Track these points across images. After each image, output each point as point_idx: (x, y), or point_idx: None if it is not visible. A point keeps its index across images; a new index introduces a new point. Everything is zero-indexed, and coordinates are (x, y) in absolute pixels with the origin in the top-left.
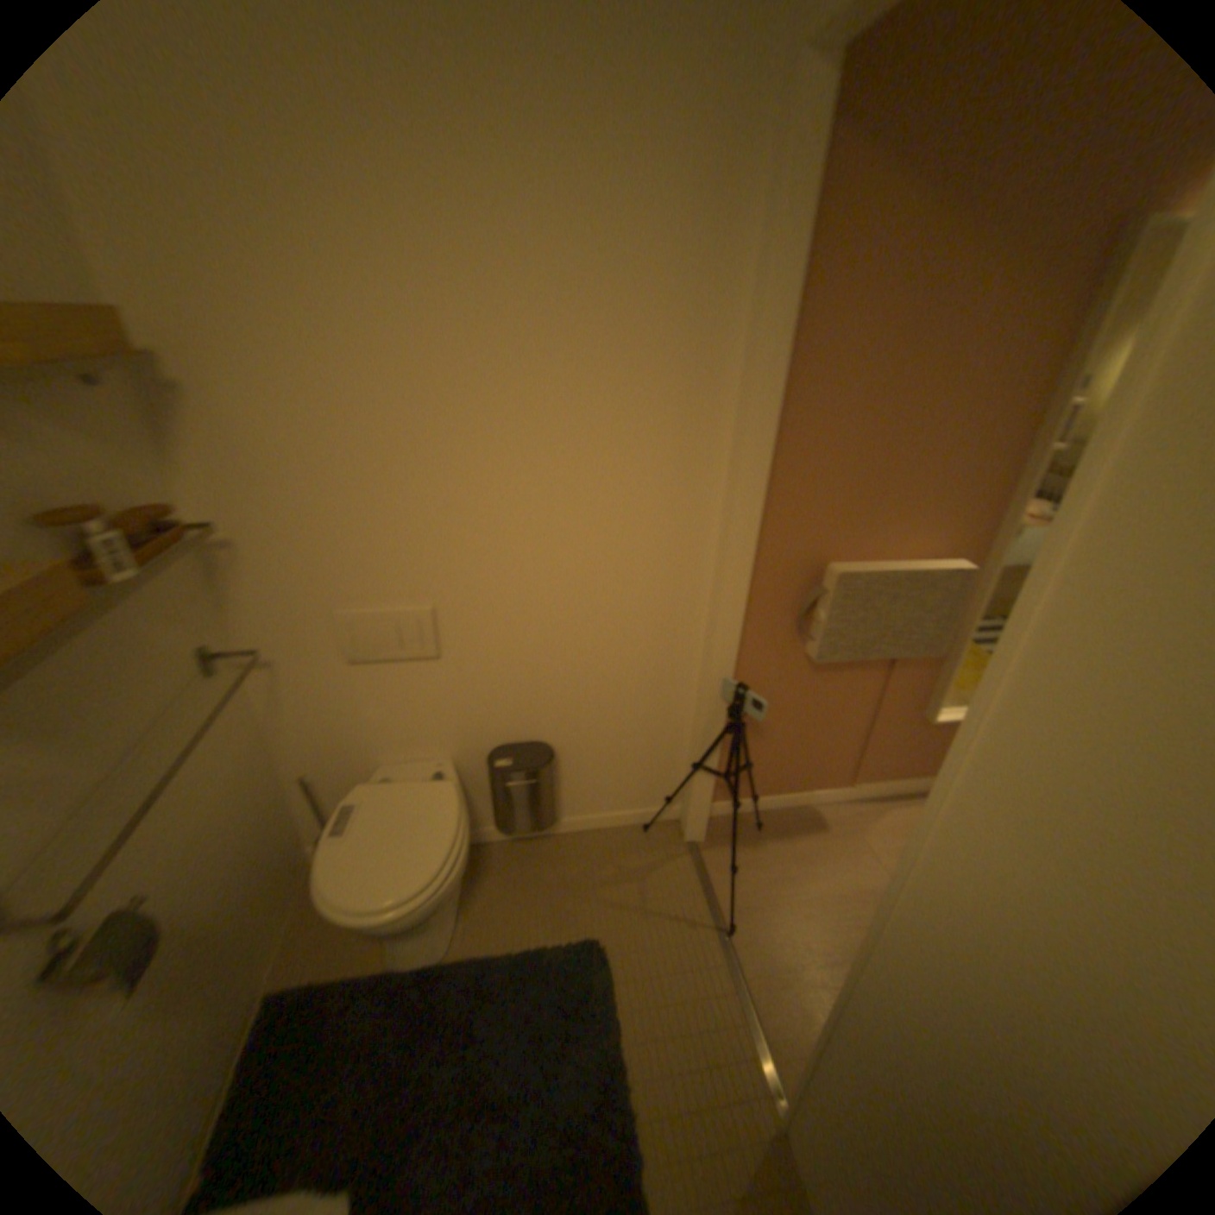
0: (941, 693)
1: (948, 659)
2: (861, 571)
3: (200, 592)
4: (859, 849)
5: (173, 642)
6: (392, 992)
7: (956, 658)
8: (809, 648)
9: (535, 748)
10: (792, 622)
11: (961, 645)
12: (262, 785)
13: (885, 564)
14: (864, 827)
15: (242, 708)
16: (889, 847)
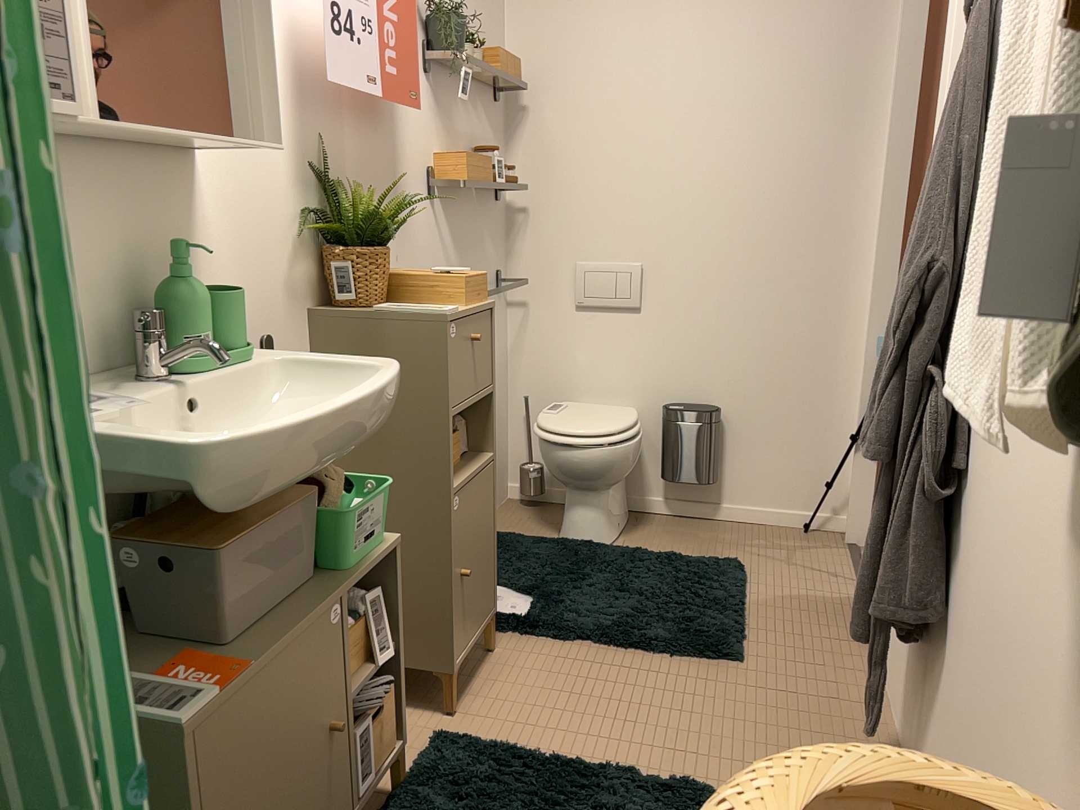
0: None
1: None
2: None
3: (505, 246)
4: None
5: (493, 261)
6: (571, 545)
7: None
8: None
9: (705, 408)
10: None
11: None
12: (503, 401)
13: None
14: None
15: (505, 337)
16: None
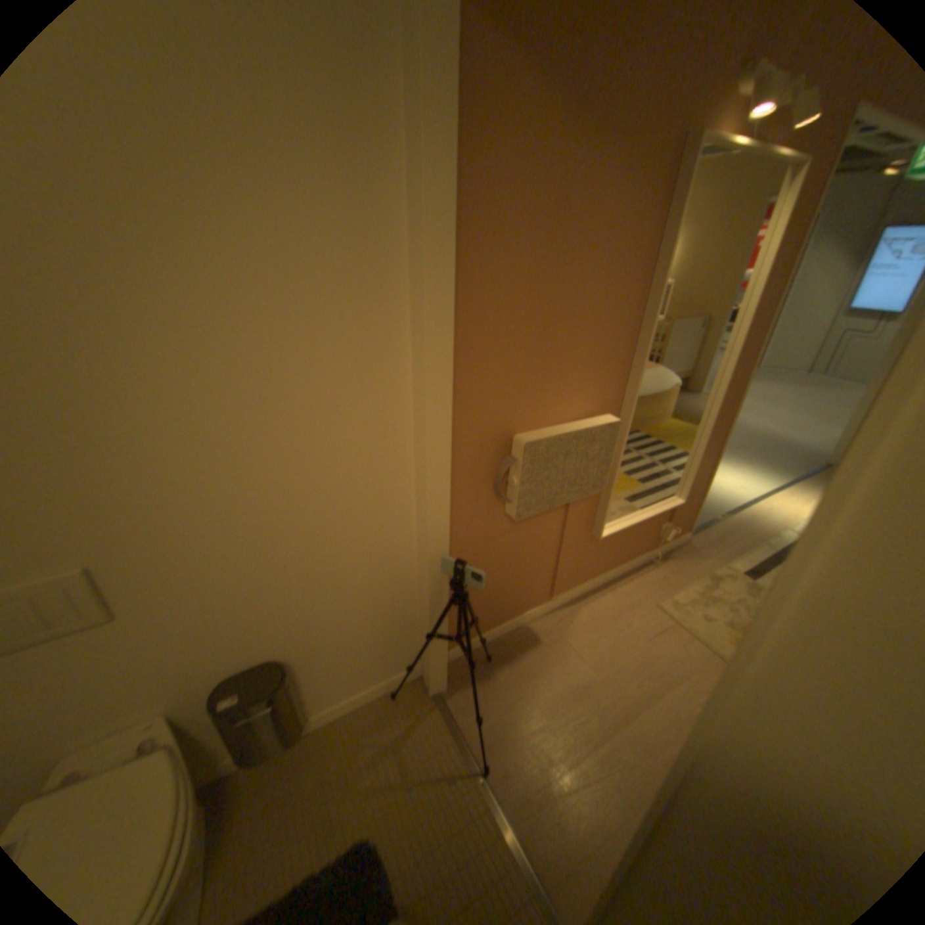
0: (602, 516)
1: (603, 489)
2: (539, 437)
3: None
4: (565, 651)
5: None
6: None
7: (609, 488)
8: (507, 509)
9: (261, 670)
10: (489, 488)
11: (611, 478)
12: None
13: (555, 427)
14: (564, 630)
15: None
16: (584, 642)
